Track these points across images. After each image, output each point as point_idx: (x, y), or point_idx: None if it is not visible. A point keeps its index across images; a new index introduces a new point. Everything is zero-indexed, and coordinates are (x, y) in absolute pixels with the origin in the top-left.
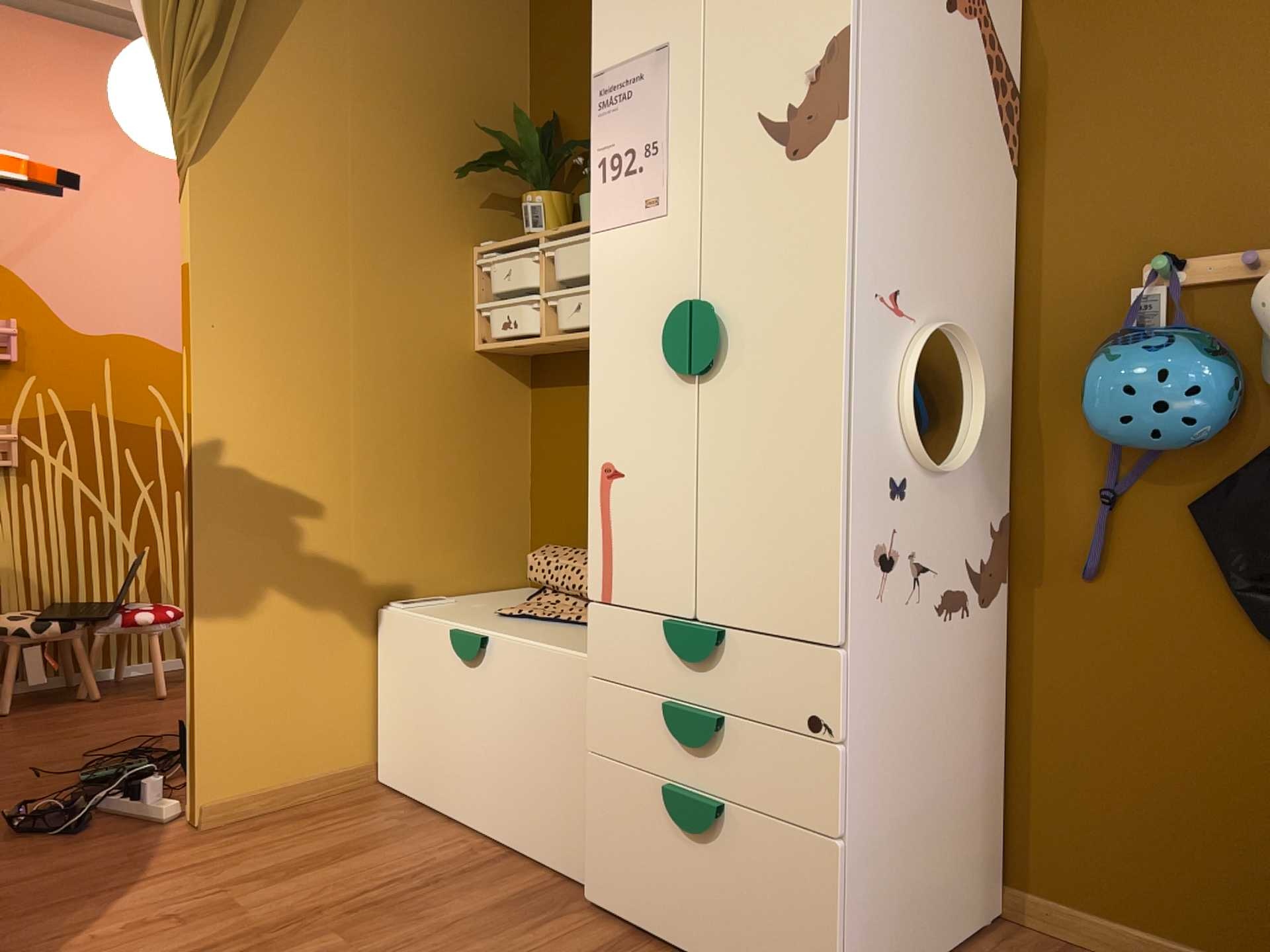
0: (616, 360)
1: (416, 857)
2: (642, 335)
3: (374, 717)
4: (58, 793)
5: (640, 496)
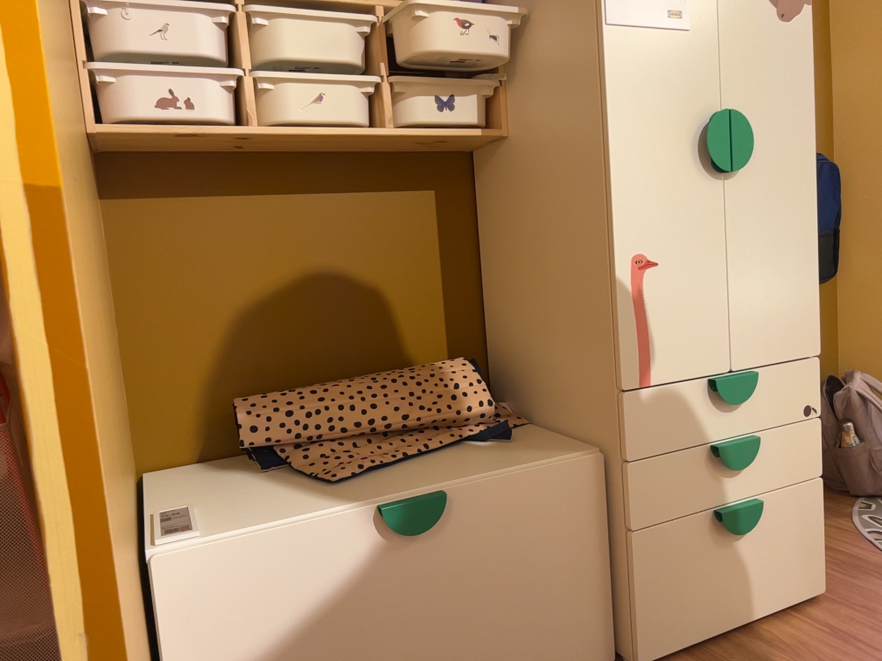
0: (643, 157)
1: None
2: (670, 136)
3: None
4: None
5: (677, 281)
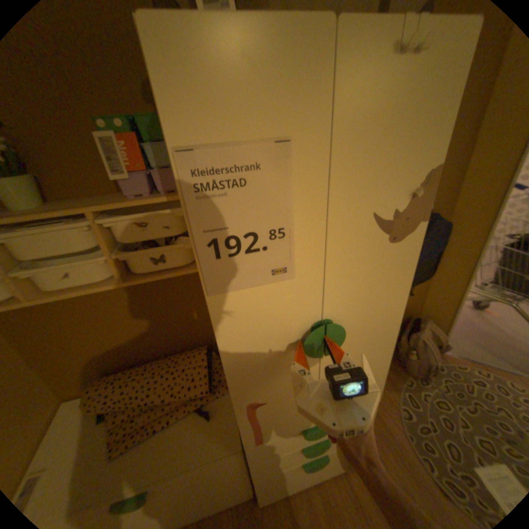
0: (252, 361)
1: None
2: (275, 345)
3: None
4: None
5: (280, 406)
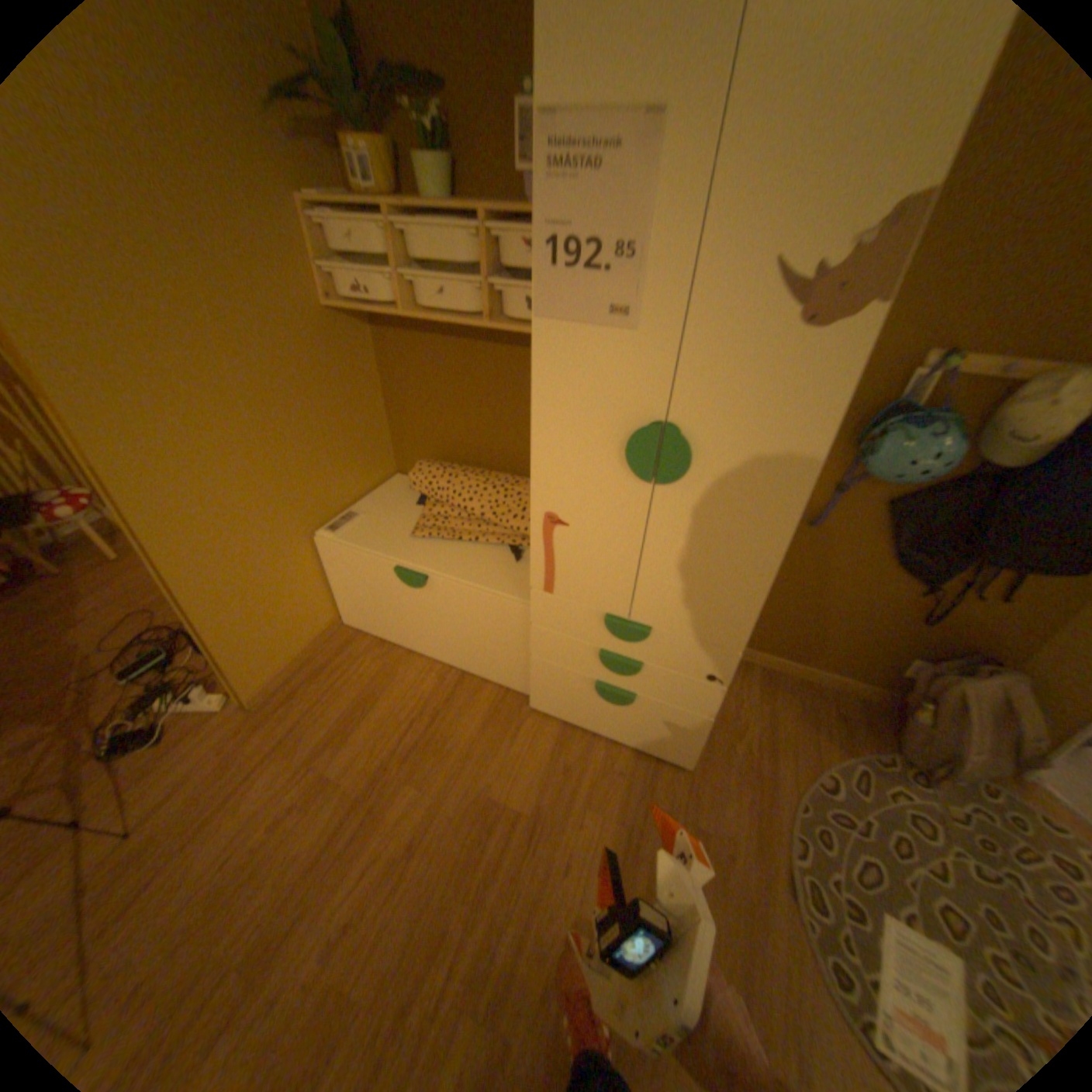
0: (562, 444)
1: (412, 693)
2: (594, 433)
3: (330, 594)
4: (111, 701)
5: (584, 543)
